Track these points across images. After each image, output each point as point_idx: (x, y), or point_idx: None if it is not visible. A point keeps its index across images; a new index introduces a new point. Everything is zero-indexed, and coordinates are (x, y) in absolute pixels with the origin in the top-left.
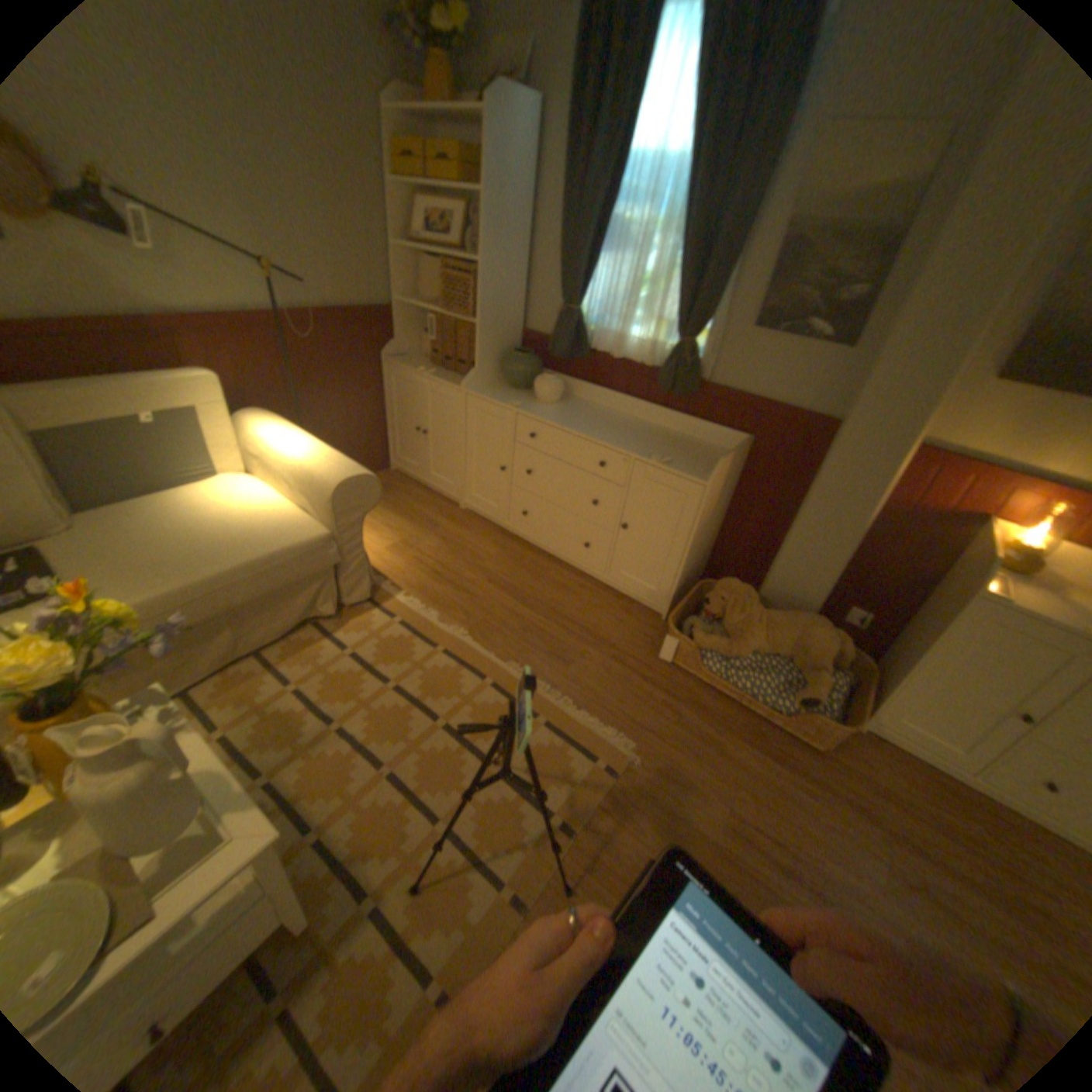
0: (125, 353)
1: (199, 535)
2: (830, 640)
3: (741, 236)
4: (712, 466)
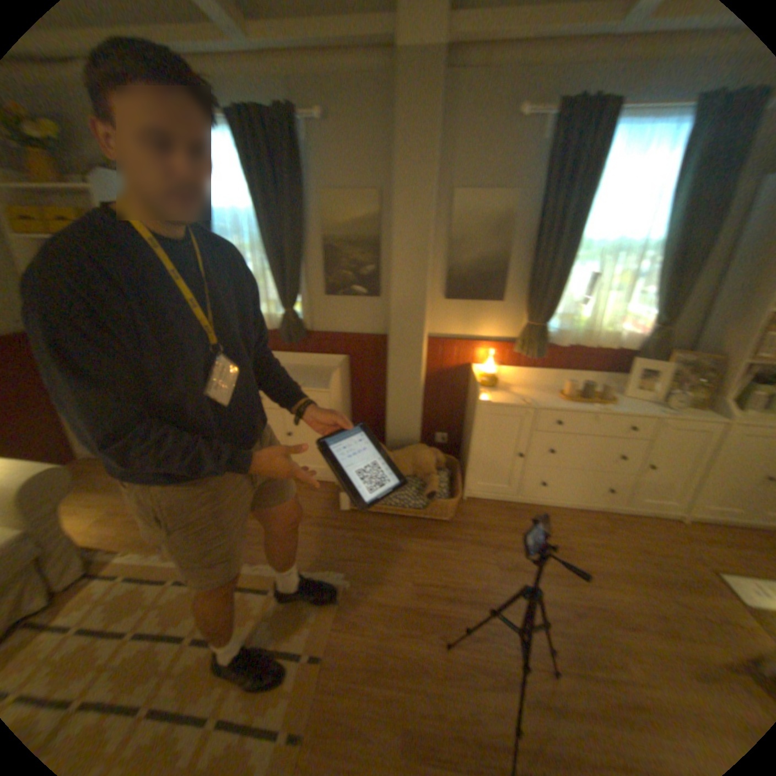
0: None
1: None
2: (429, 455)
3: (299, 248)
4: (331, 379)
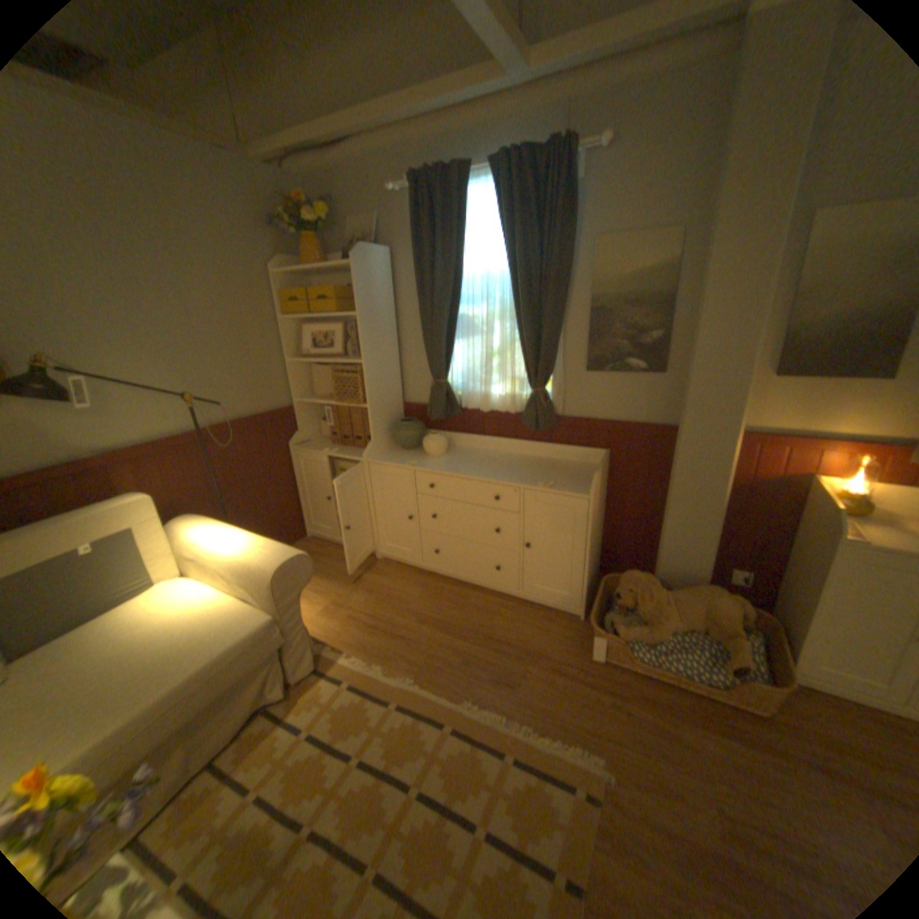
0: (64, 492)
1: (144, 651)
2: (733, 607)
3: (560, 312)
4: (587, 480)
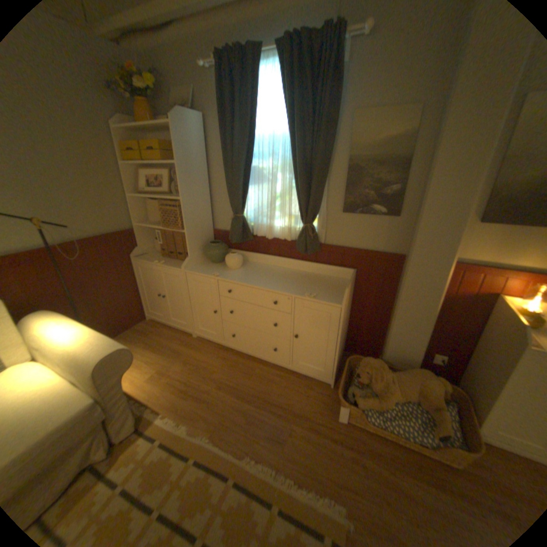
0: None
1: None
2: (439, 387)
3: (326, 167)
4: (340, 291)
